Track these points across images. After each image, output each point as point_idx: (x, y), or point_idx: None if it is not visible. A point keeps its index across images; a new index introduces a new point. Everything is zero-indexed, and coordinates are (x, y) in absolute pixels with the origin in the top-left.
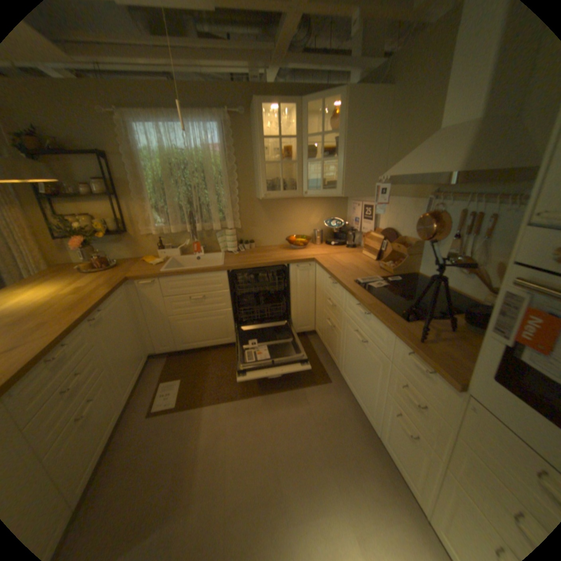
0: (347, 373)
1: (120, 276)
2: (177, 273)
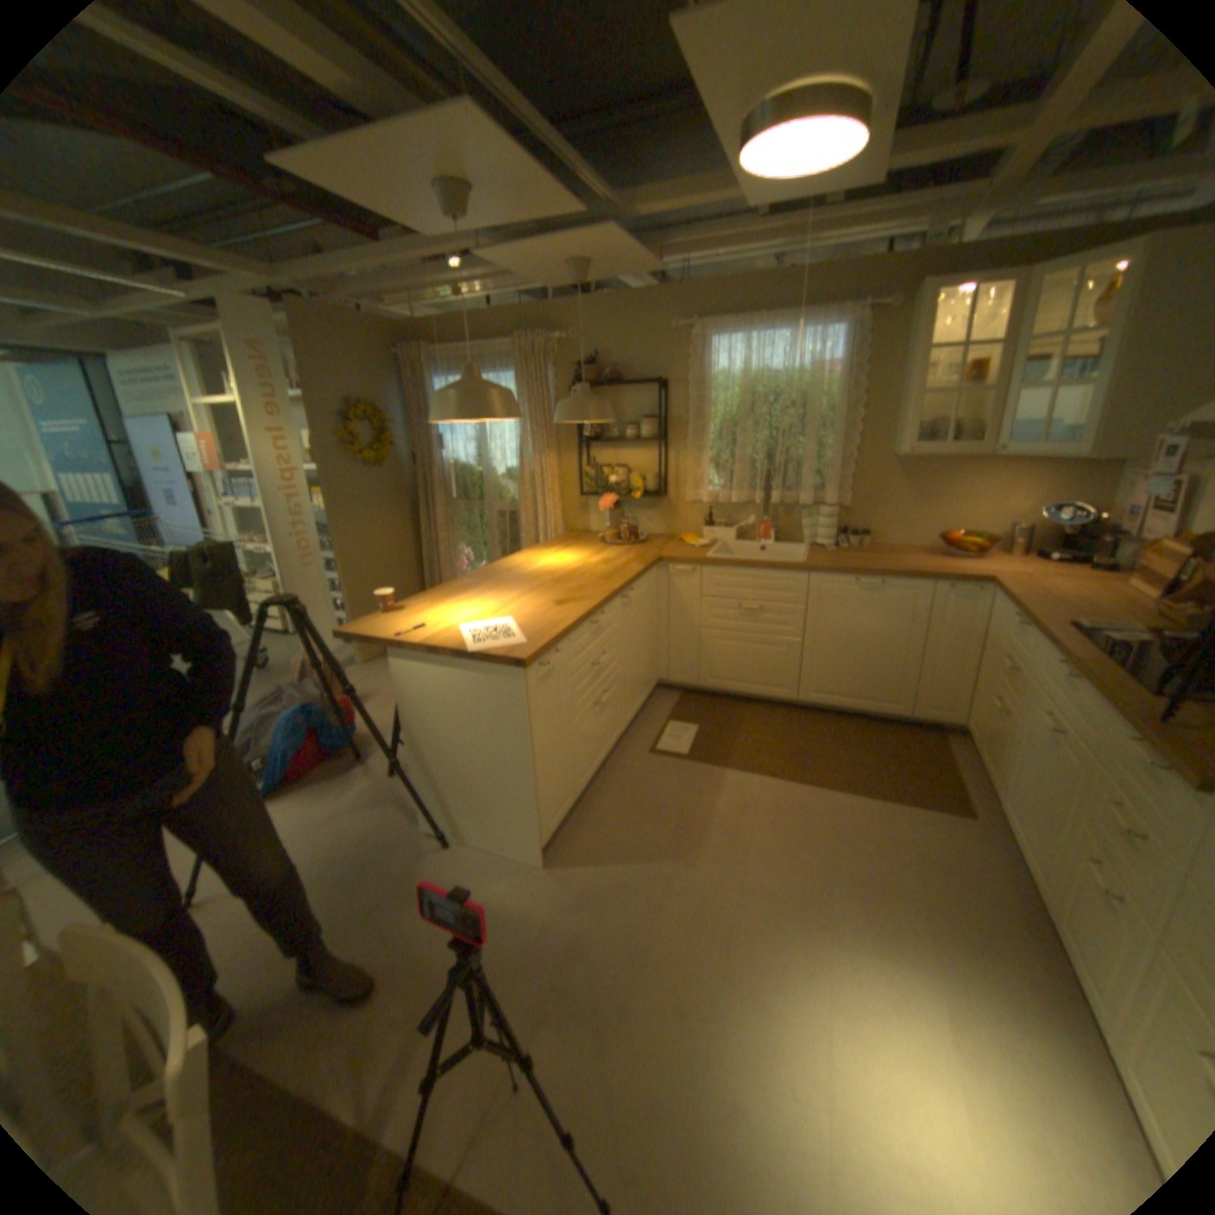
0: (1017, 803)
1: (652, 555)
2: (729, 563)
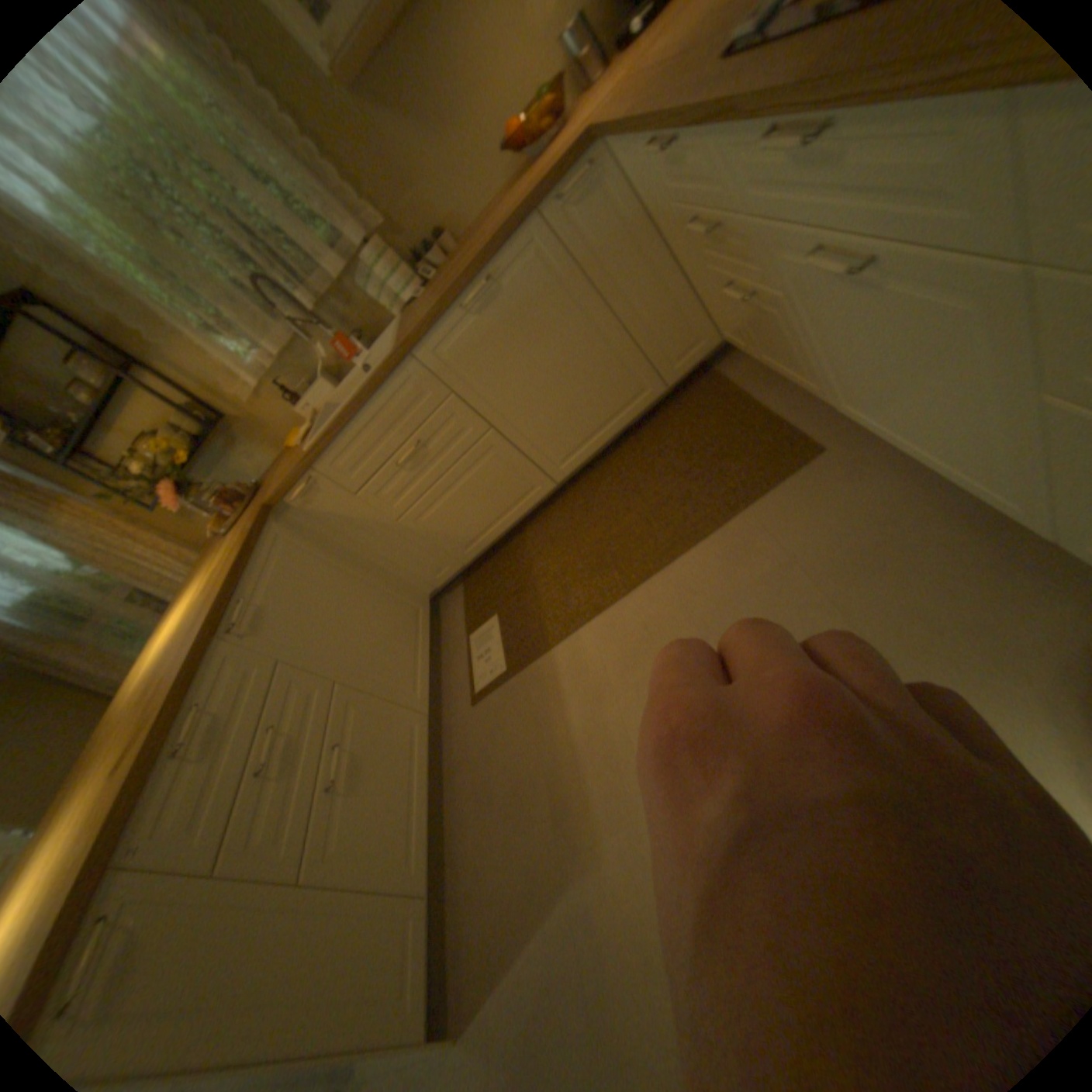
0: (859, 398)
1: (259, 509)
2: (329, 435)
